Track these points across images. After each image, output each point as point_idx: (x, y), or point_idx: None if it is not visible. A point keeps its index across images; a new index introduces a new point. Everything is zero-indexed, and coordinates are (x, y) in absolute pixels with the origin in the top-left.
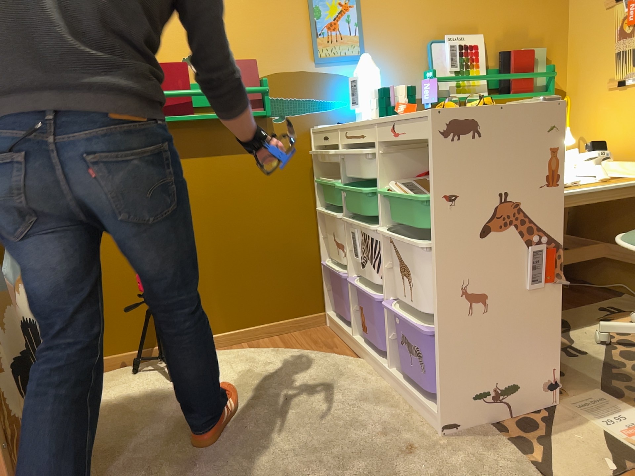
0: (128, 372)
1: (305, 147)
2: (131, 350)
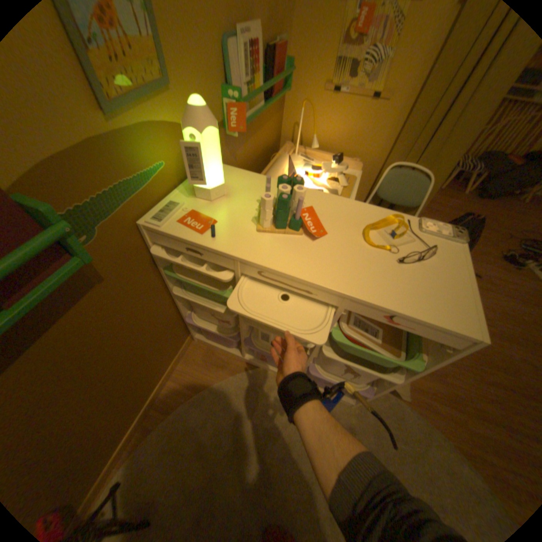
0: None
1: (138, 245)
2: None
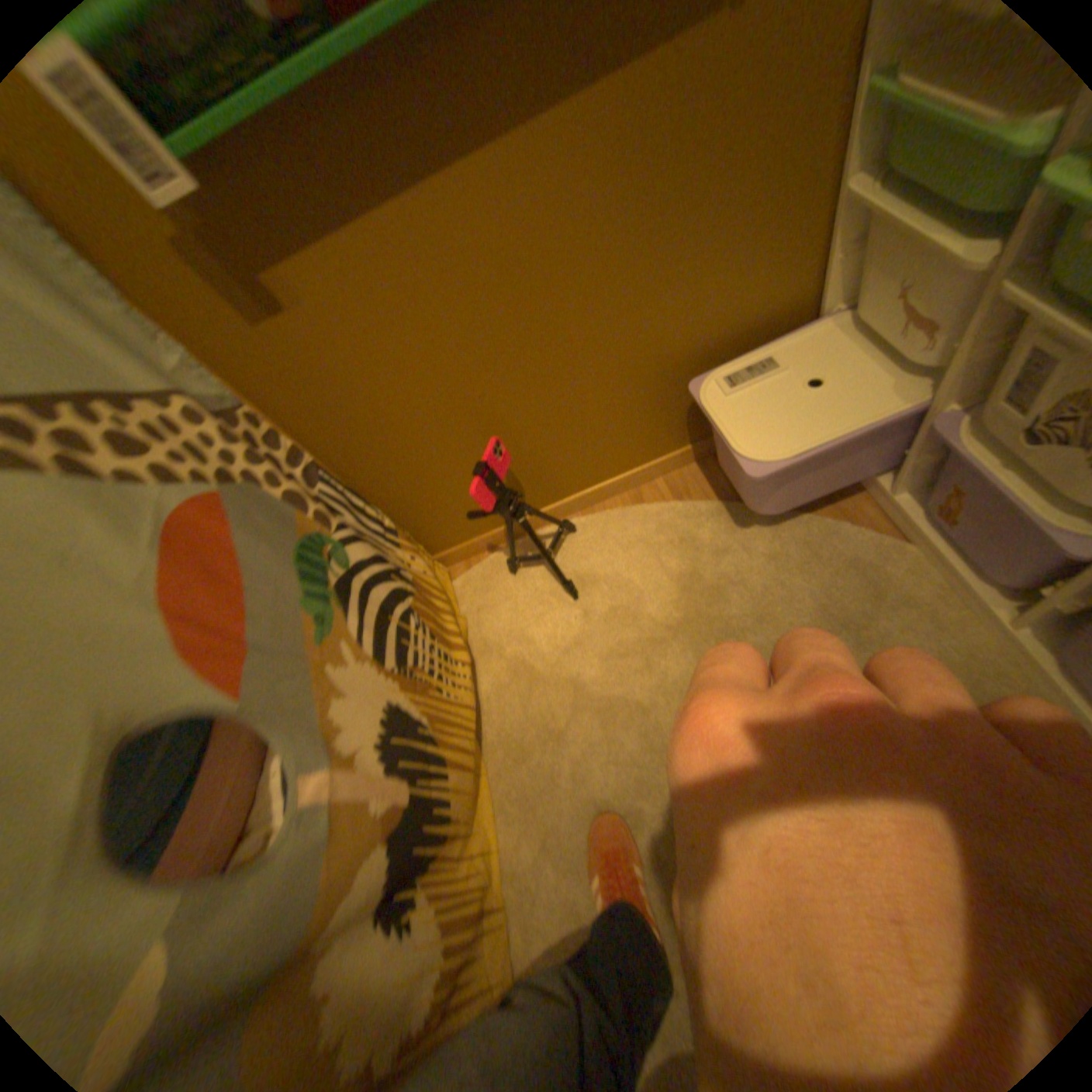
0: (502, 570)
1: None
2: (493, 531)
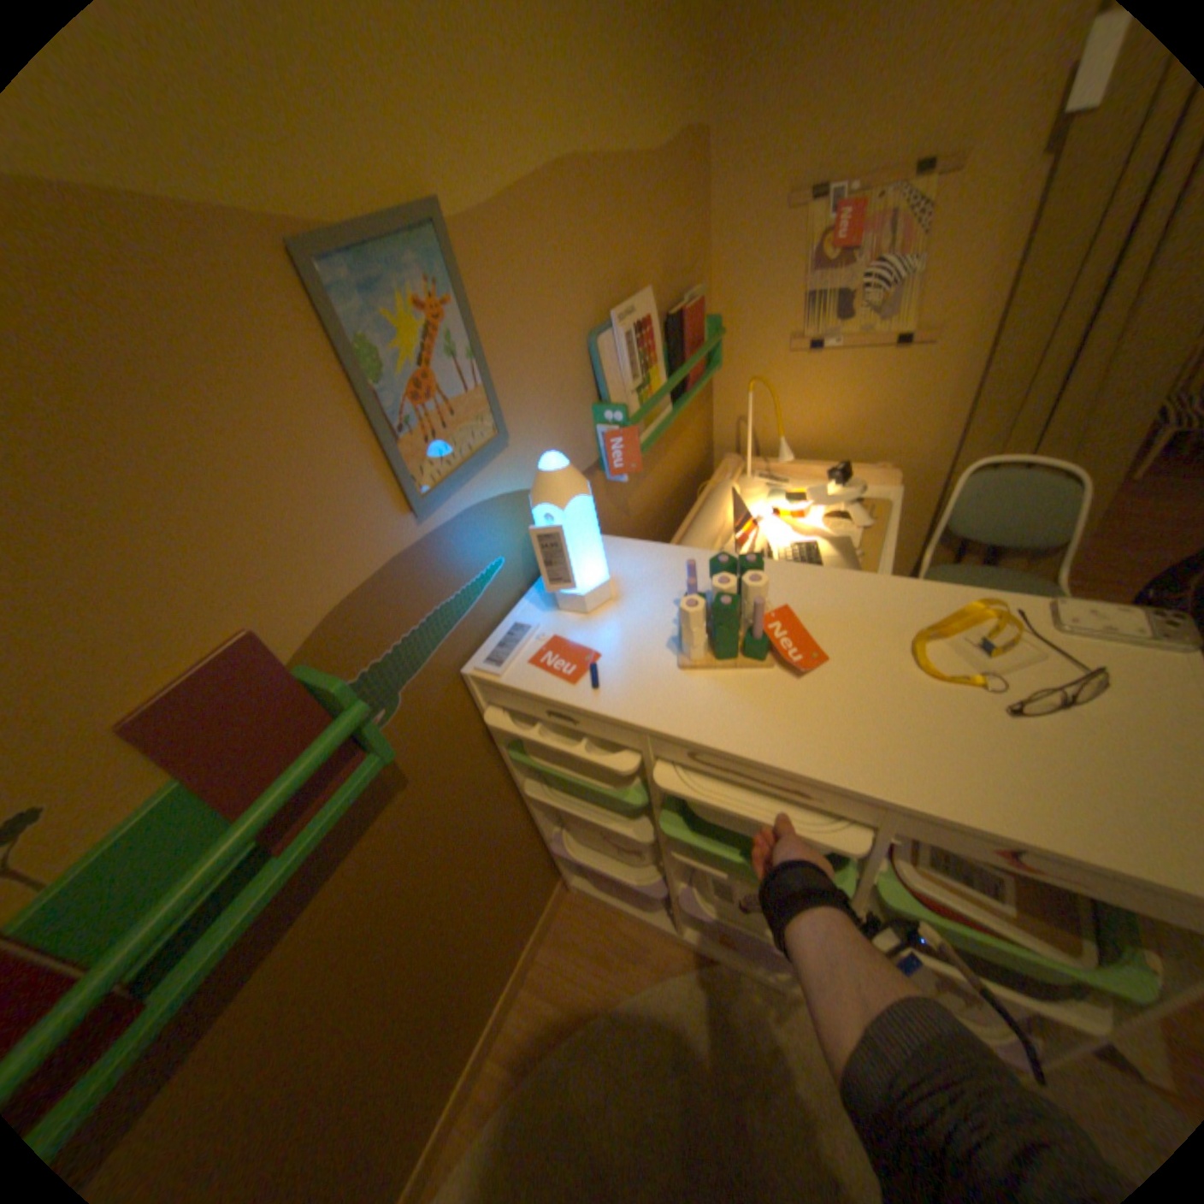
0: None
1: (462, 710)
2: None
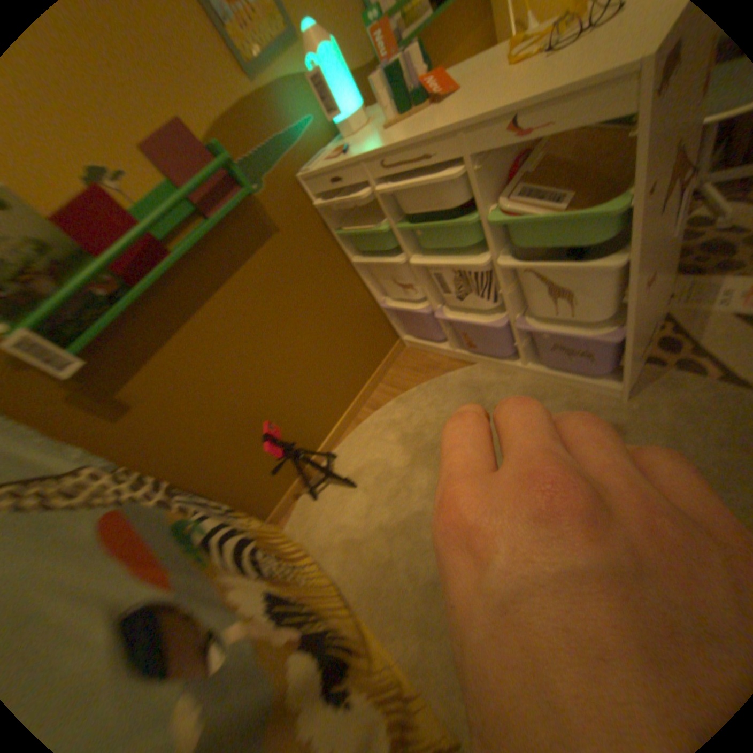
0: (311, 502)
1: (305, 203)
2: (295, 484)
